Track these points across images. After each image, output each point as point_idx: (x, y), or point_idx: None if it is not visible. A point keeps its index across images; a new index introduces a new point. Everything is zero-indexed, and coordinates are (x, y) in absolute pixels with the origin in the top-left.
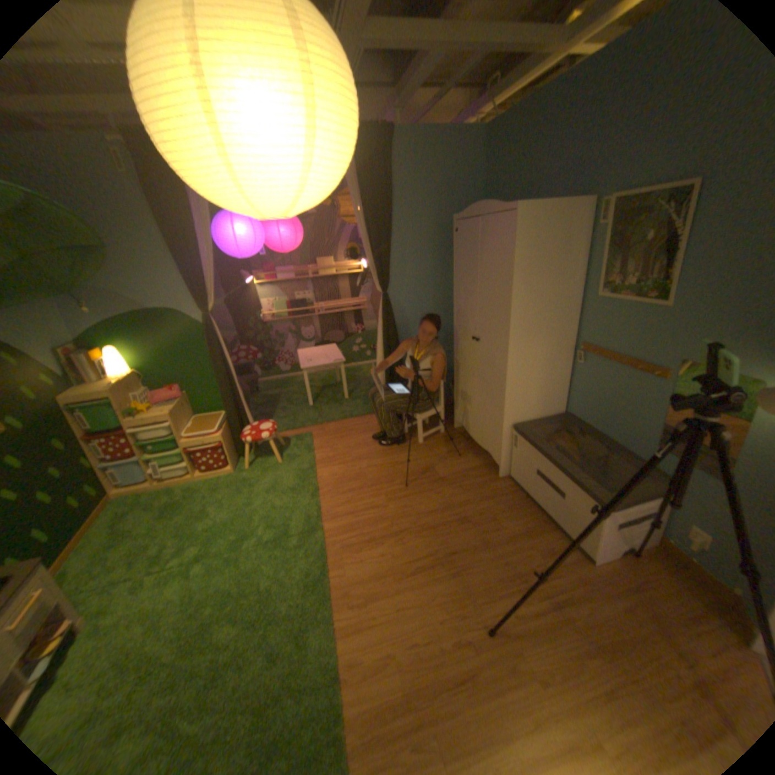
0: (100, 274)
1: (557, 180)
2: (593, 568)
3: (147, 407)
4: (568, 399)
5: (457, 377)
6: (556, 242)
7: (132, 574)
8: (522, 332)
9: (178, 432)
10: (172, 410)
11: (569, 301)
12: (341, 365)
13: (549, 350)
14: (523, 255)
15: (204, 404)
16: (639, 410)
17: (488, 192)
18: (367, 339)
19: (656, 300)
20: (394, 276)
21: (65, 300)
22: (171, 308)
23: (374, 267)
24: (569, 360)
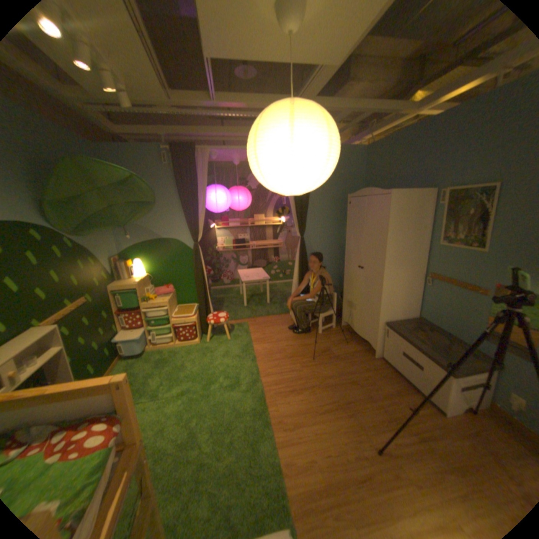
0: (141, 217)
1: (412, 178)
2: (445, 418)
3: (155, 296)
4: (421, 308)
5: (346, 292)
6: (414, 212)
7: (142, 399)
8: (393, 263)
9: (171, 314)
10: (169, 299)
11: (422, 247)
12: (267, 281)
13: (409, 276)
14: (394, 218)
15: (184, 298)
16: (470, 315)
17: (367, 182)
18: (280, 266)
19: (477, 248)
20: (308, 227)
21: (119, 230)
22: (176, 239)
23: (297, 221)
24: (422, 283)
